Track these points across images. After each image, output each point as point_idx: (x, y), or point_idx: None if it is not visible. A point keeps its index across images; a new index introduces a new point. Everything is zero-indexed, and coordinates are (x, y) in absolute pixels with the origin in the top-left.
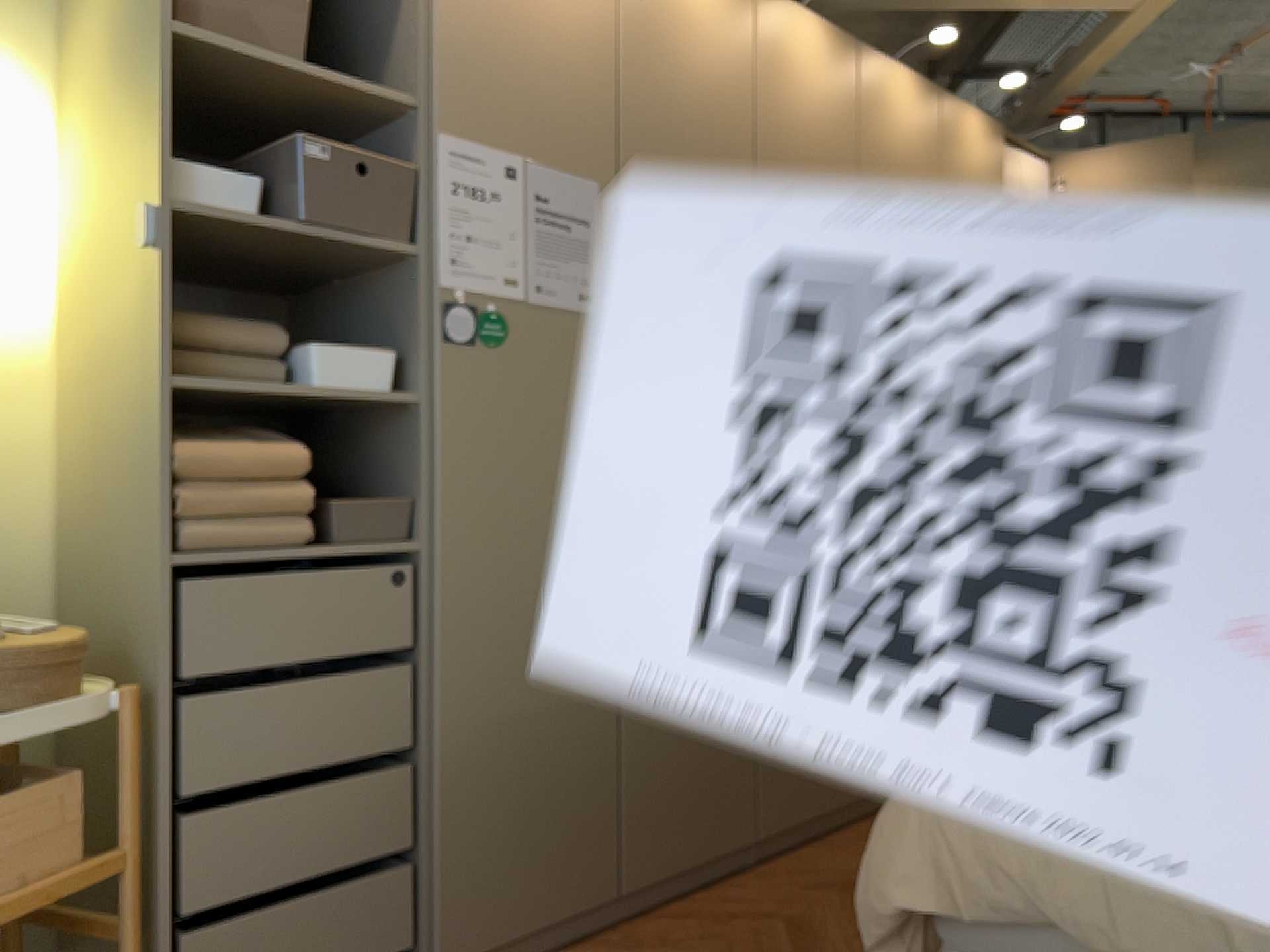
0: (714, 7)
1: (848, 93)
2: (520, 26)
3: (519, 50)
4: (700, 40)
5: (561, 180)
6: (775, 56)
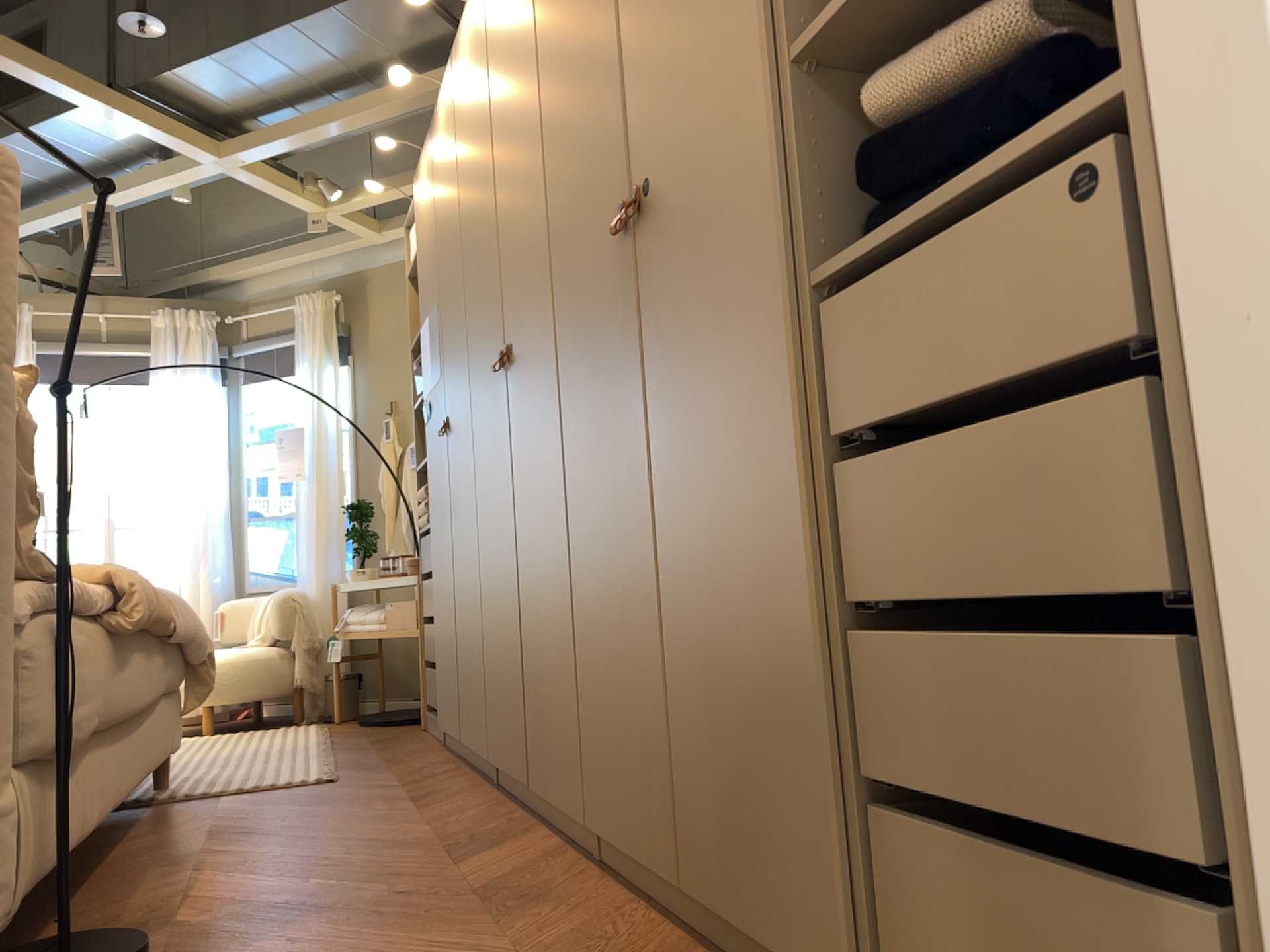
0: (451, 129)
1: (484, 48)
2: (431, 256)
3: (431, 267)
4: (451, 161)
5: (438, 318)
6: (464, 107)
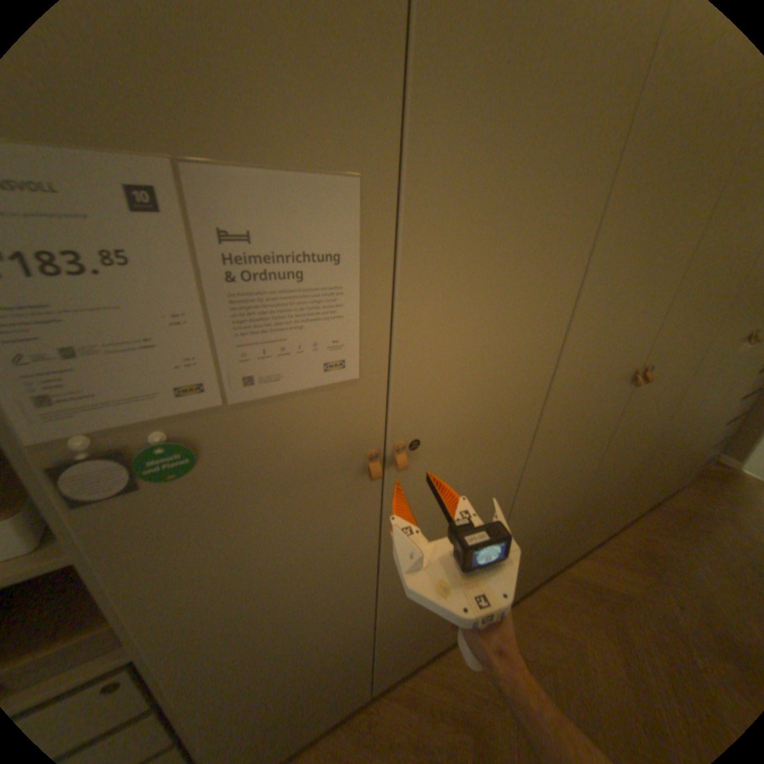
0: None
1: None
2: None
3: None
4: None
5: (274, 194)
6: None
